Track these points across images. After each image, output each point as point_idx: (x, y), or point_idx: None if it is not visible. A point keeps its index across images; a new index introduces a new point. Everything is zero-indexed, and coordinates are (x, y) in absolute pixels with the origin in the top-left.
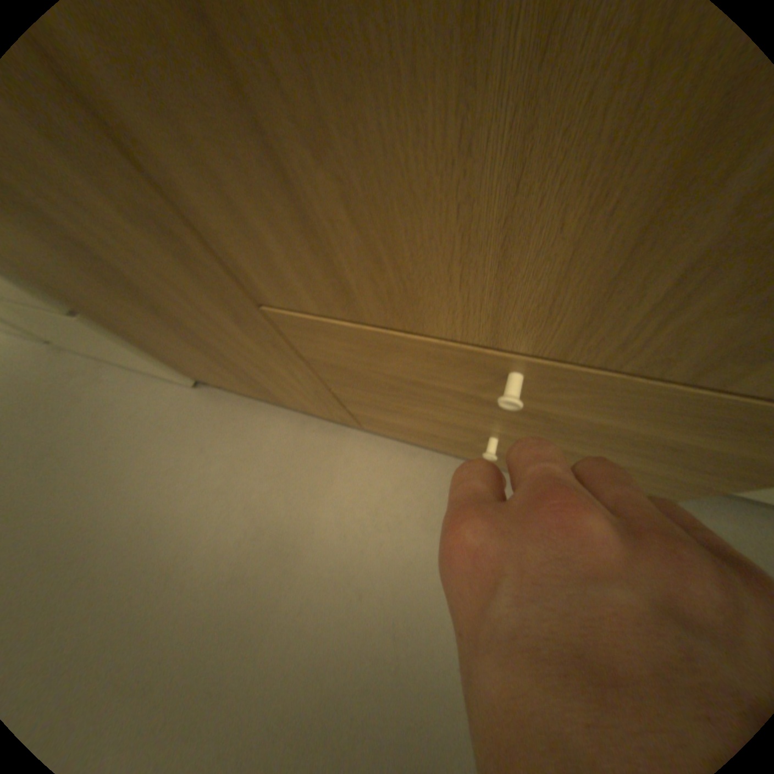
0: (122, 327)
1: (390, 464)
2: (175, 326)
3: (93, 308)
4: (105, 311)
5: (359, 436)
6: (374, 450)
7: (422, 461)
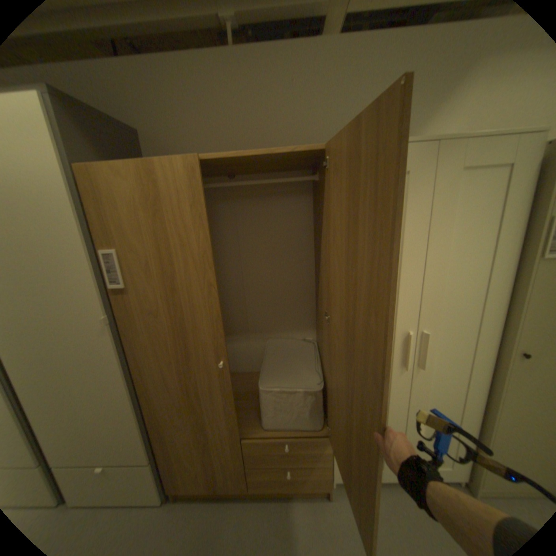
0: (176, 461)
1: (256, 512)
2: (205, 454)
3: (174, 454)
4: (179, 454)
5: (242, 504)
6: (249, 508)
7: (268, 507)
